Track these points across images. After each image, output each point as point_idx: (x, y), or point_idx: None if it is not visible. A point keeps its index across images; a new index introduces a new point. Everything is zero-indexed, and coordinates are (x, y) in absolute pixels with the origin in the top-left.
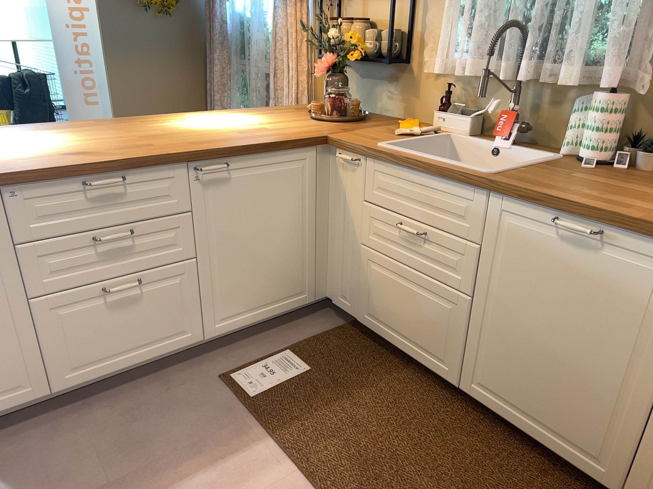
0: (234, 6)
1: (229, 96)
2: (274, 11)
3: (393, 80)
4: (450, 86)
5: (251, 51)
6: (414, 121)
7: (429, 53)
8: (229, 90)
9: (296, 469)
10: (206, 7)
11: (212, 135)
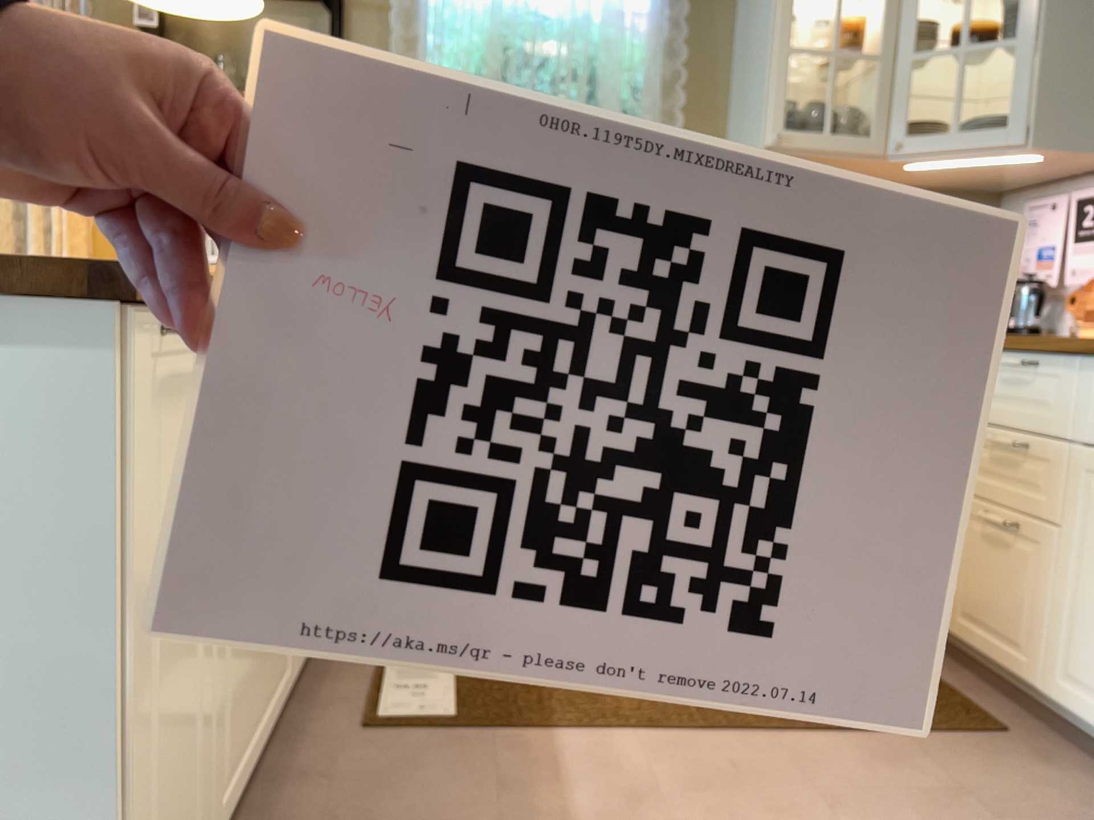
0: None
1: None
2: None
3: None
4: None
5: None
6: None
7: None
8: None
9: (629, 733)
10: None
11: None
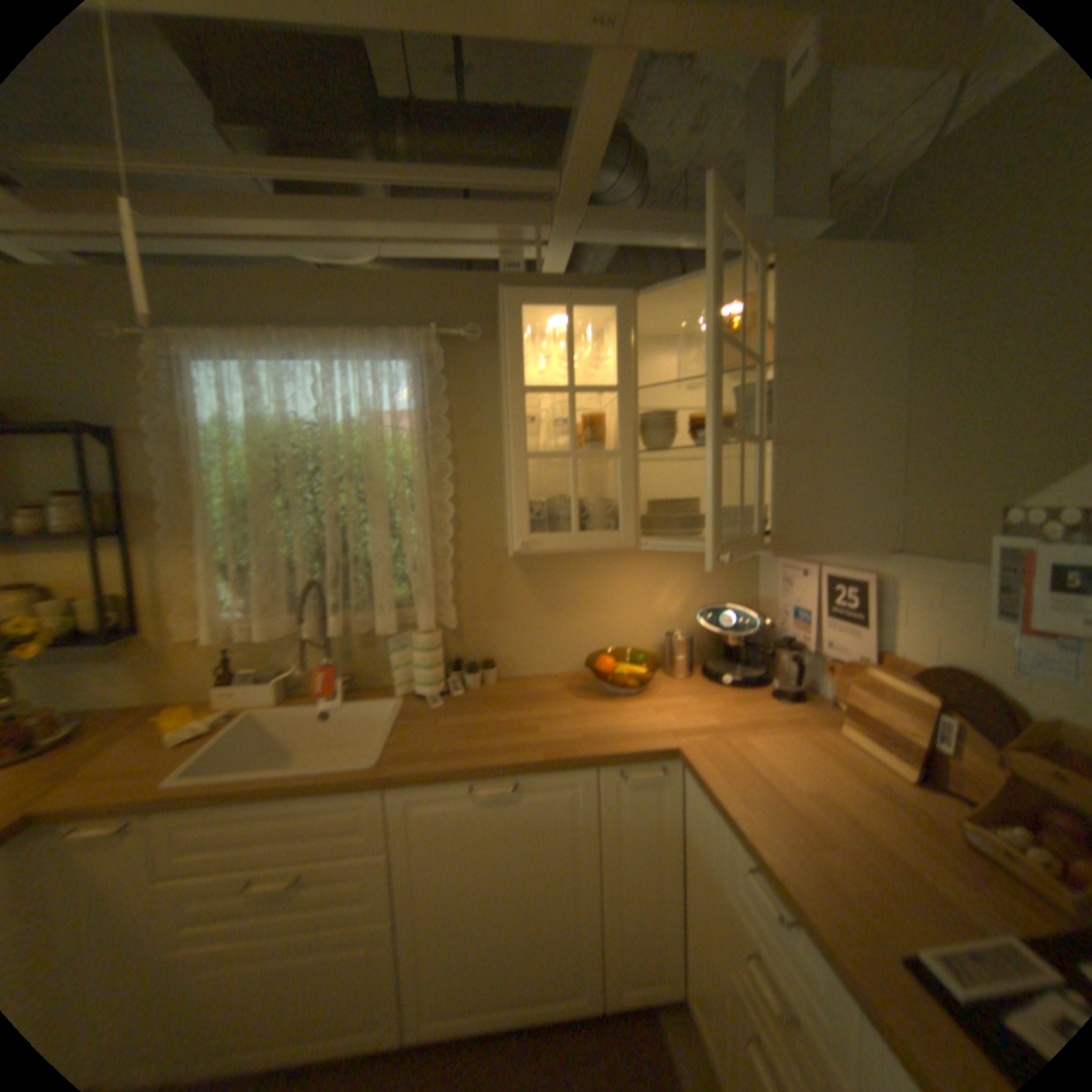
0: None
1: None
2: None
3: (106, 660)
4: (224, 653)
5: None
6: (181, 714)
7: (174, 618)
8: None
9: None
10: None
11: None
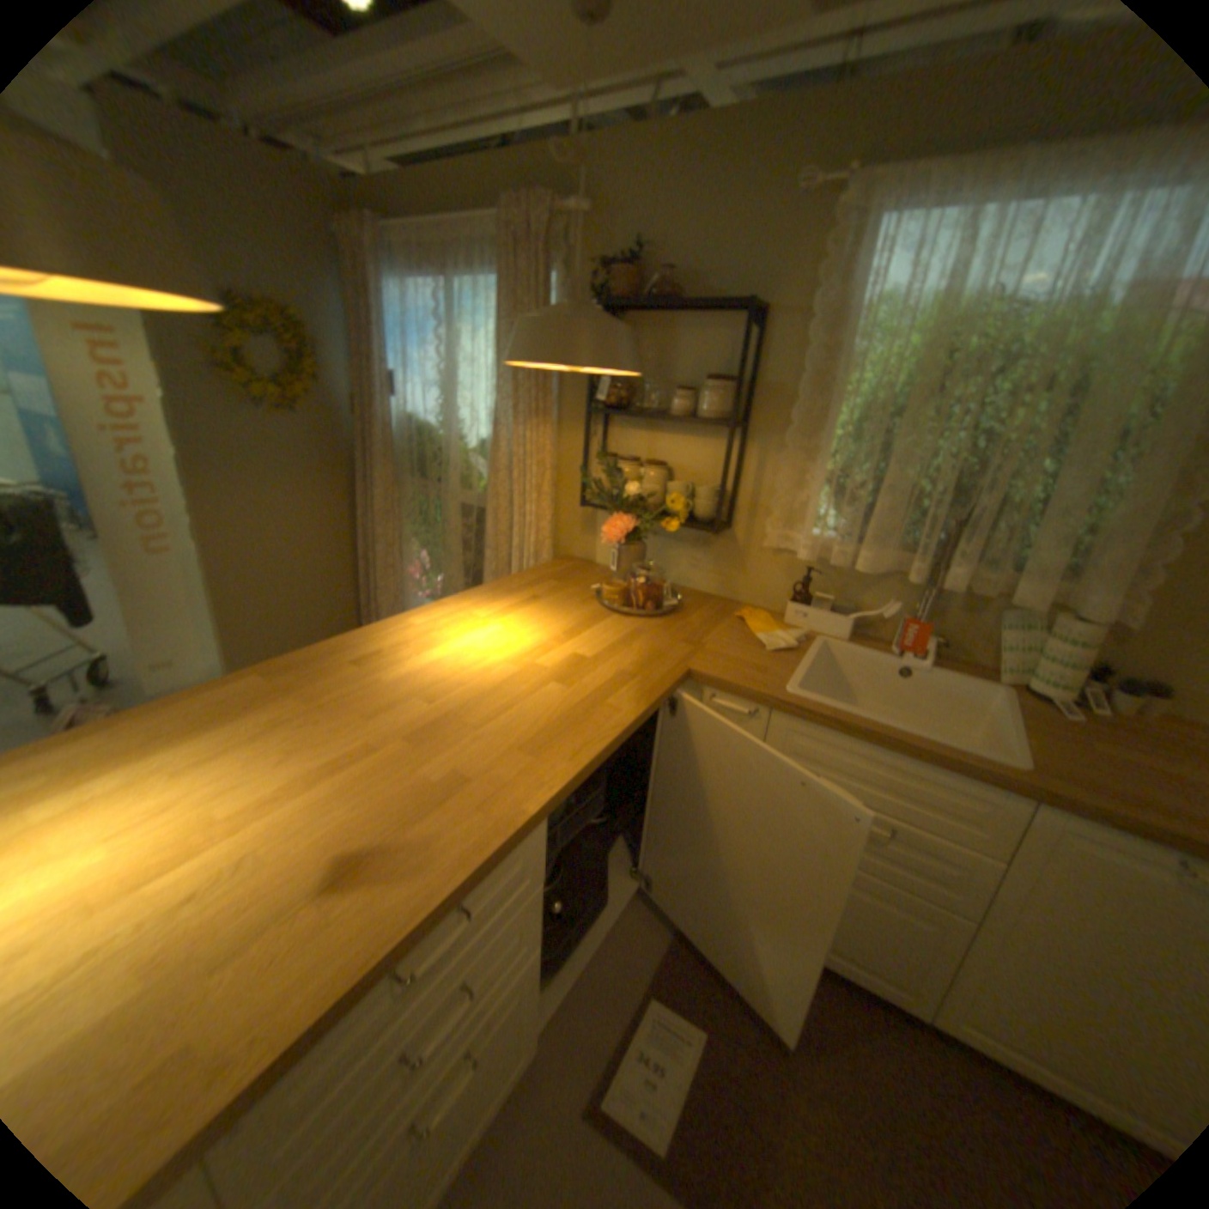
0: (405, 405)
1: (396, 530)
2: (489, 426)
3: (701, 544)
4: (812, 569)
5: (436, 470)
6: (767, 617)
7: (774, 521)
8: (396, 521)
9: None
10: (345, 397)
11: (526, 701)
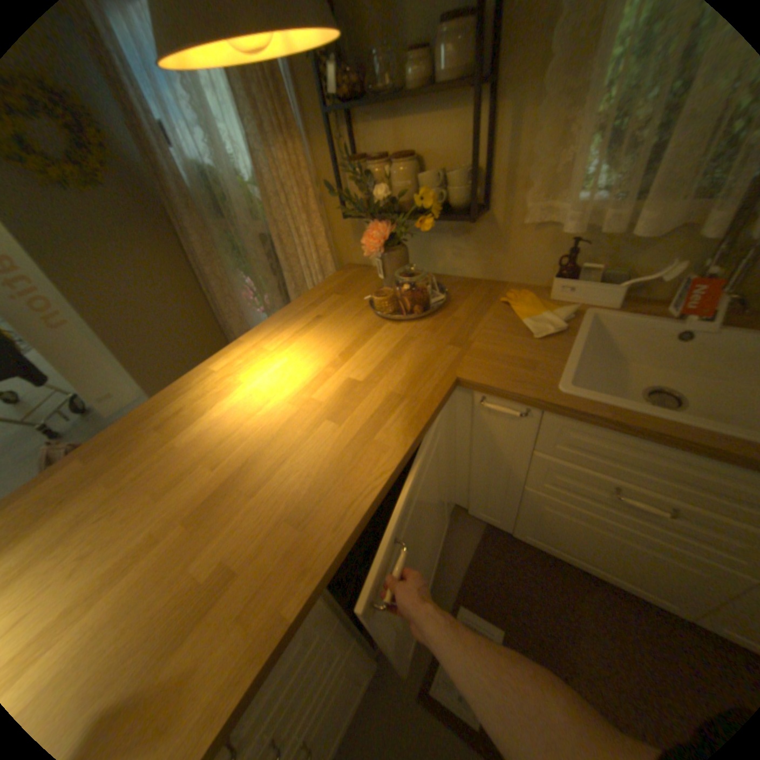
0: (182, 151)
1: (221, 265)
2: (250, 154)
3: (463, 231)
4: (581, 239)
5: (230, 208)
6: (534, 298)
7: (536, 192)
8: (218, 258)
9: None
10: (142, 156)
11: (300, 450)
